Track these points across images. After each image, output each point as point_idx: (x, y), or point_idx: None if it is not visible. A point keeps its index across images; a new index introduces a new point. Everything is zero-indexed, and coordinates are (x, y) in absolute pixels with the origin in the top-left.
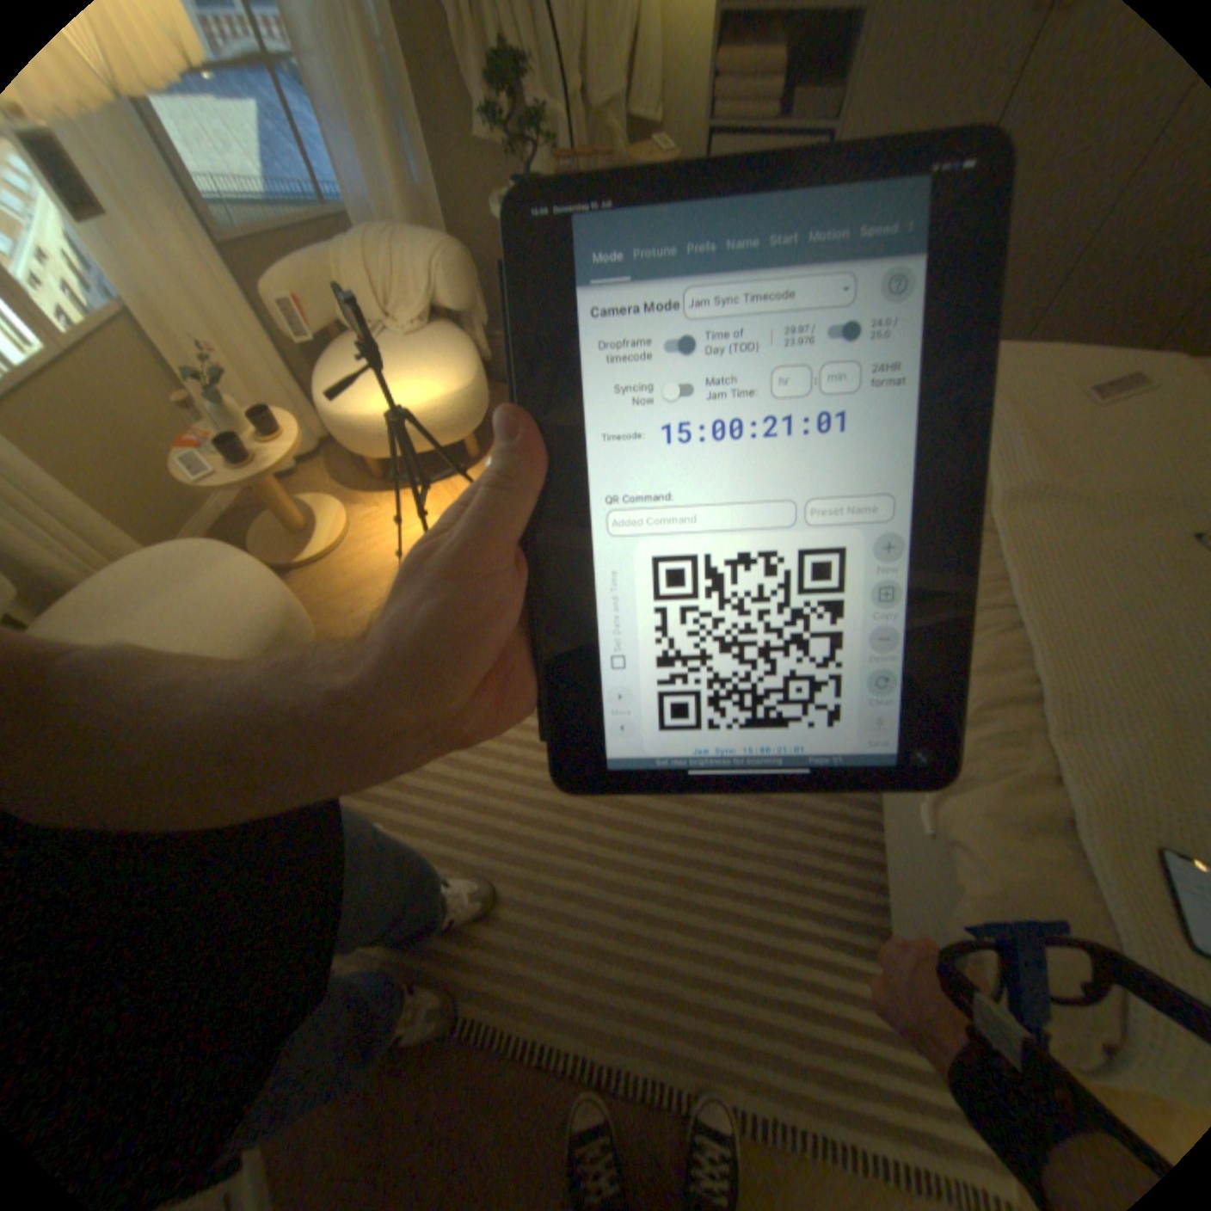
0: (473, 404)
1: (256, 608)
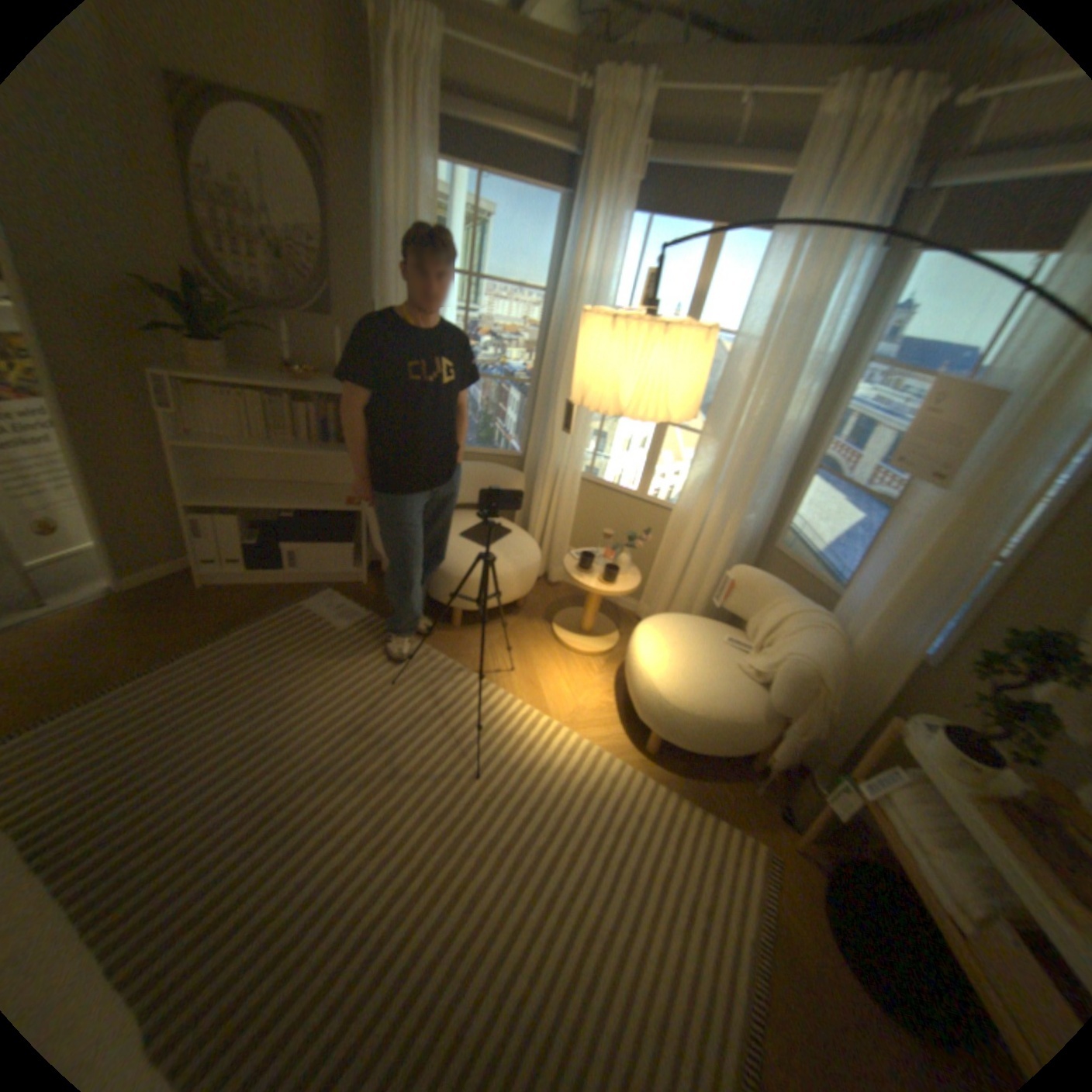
0: (661, 718)
1: (463, 567)
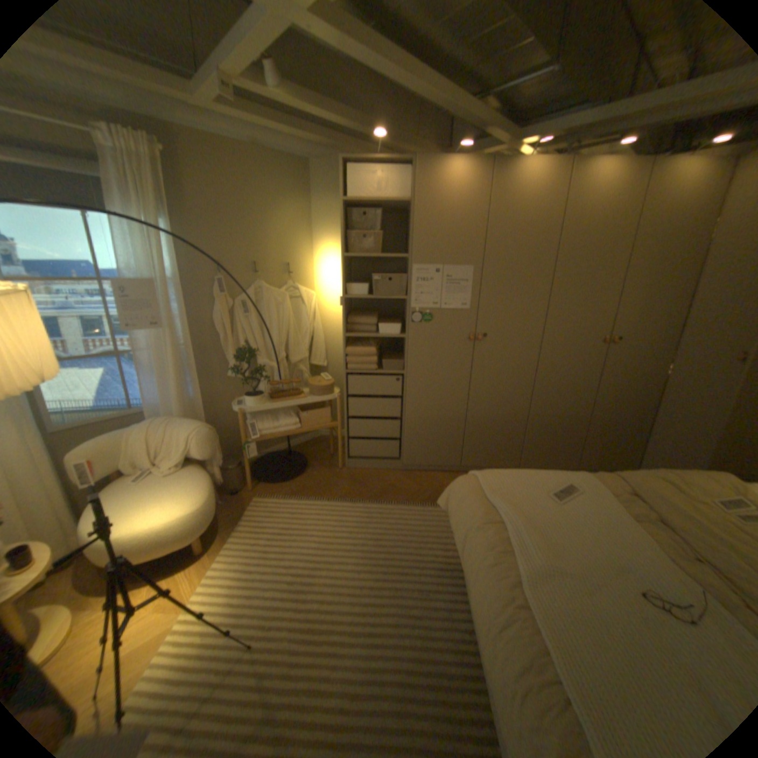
0: (202, 519)
1: None
